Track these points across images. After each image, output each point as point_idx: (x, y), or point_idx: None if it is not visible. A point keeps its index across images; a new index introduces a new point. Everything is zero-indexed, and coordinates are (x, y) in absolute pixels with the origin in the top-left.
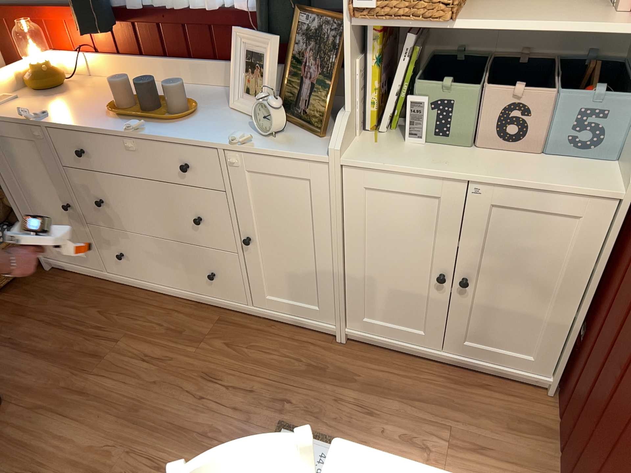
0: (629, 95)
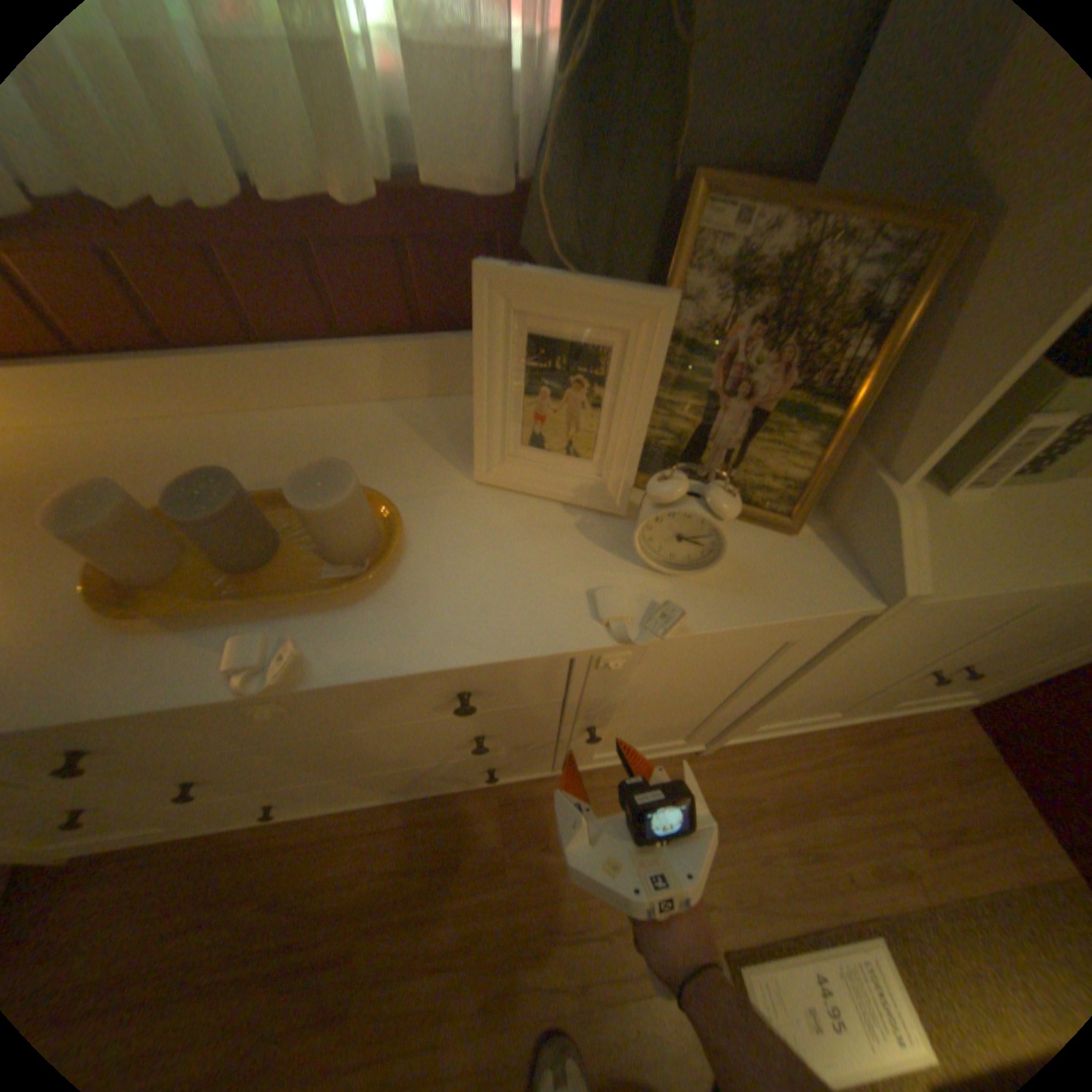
0: None
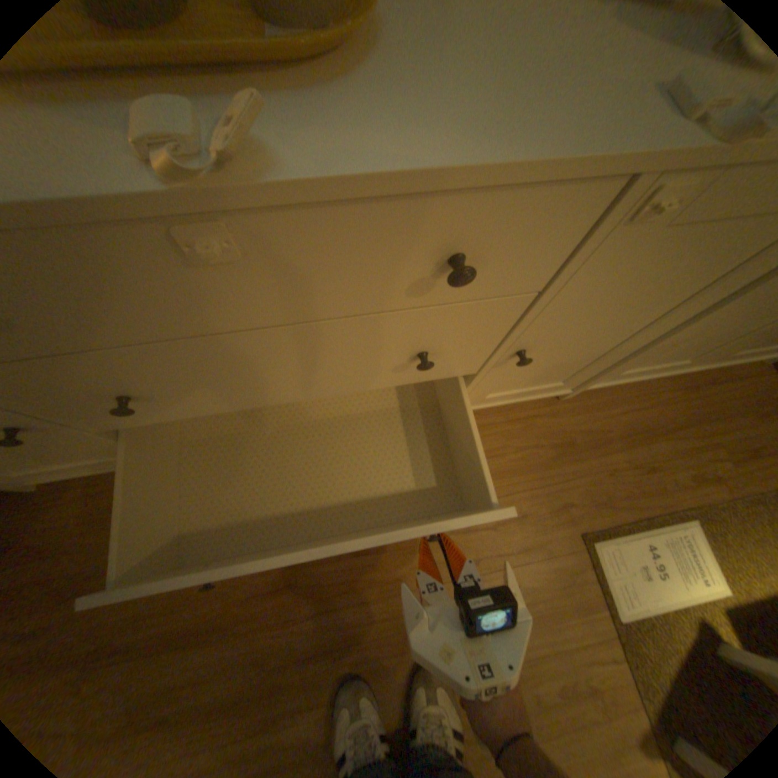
0: None
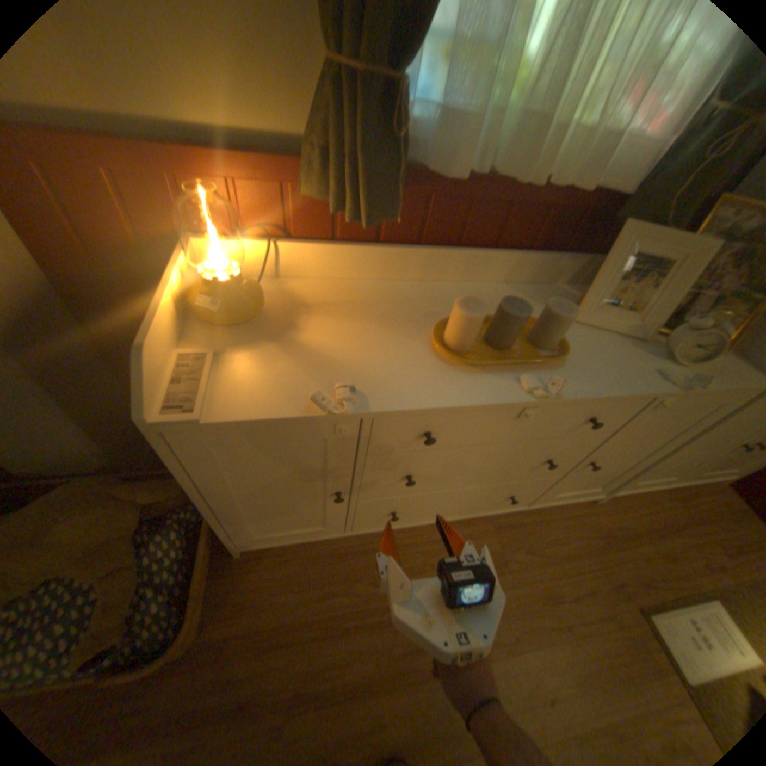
0: None
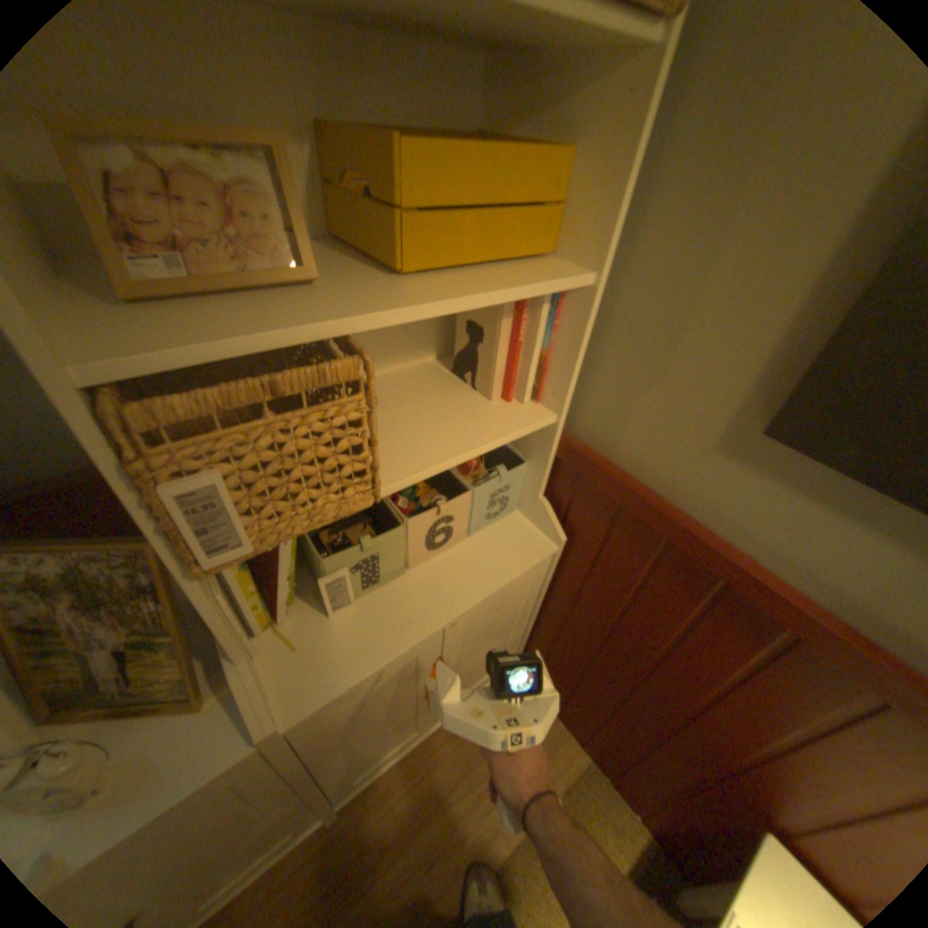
0: (520, 458)
